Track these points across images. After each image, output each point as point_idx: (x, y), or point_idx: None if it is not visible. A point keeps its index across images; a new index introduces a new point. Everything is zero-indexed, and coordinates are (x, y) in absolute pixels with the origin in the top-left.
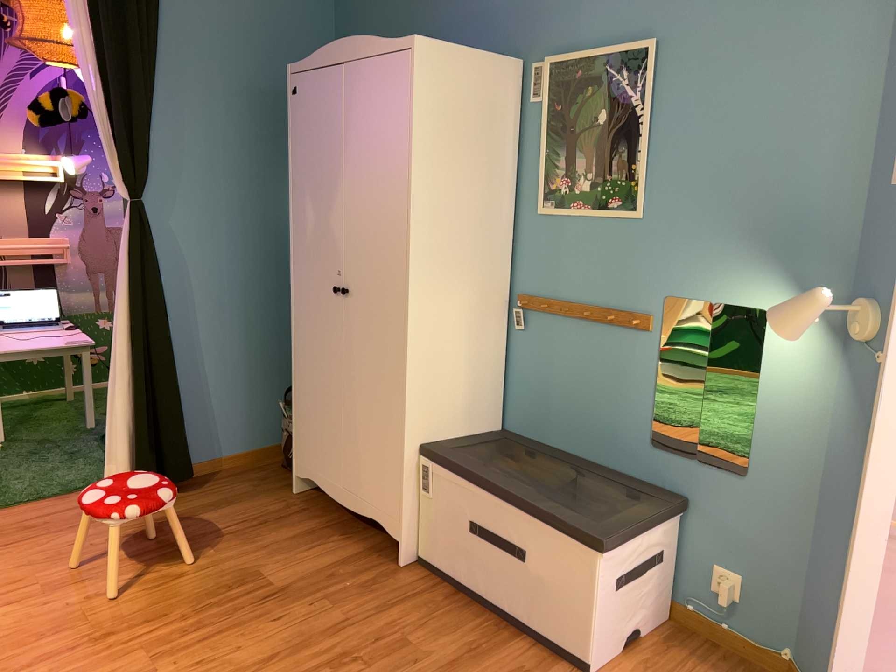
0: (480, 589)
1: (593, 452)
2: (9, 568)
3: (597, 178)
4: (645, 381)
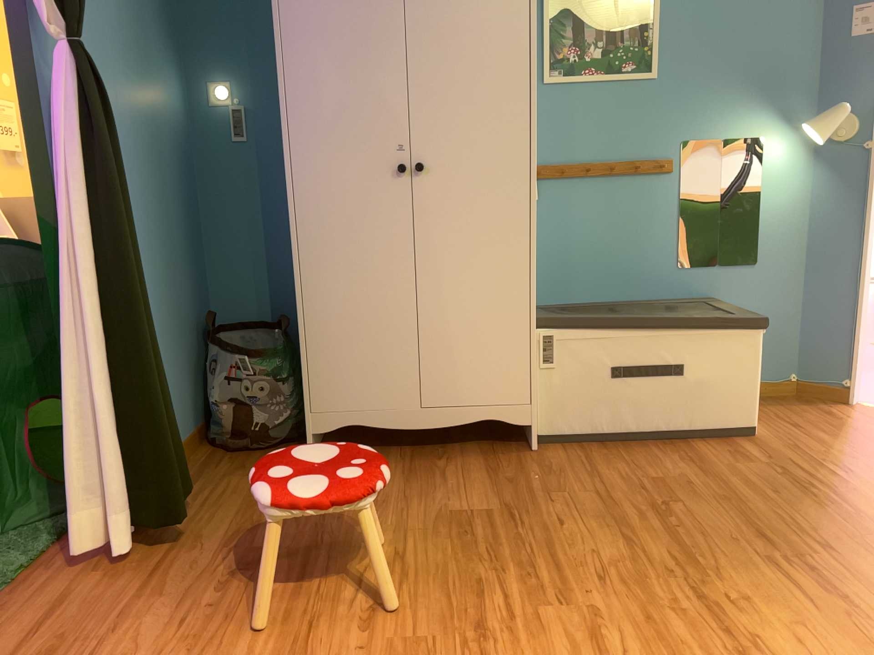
0: (628, 424)
1: (622, 292)
2: None
3: (608, 46)
4: (668, 216)
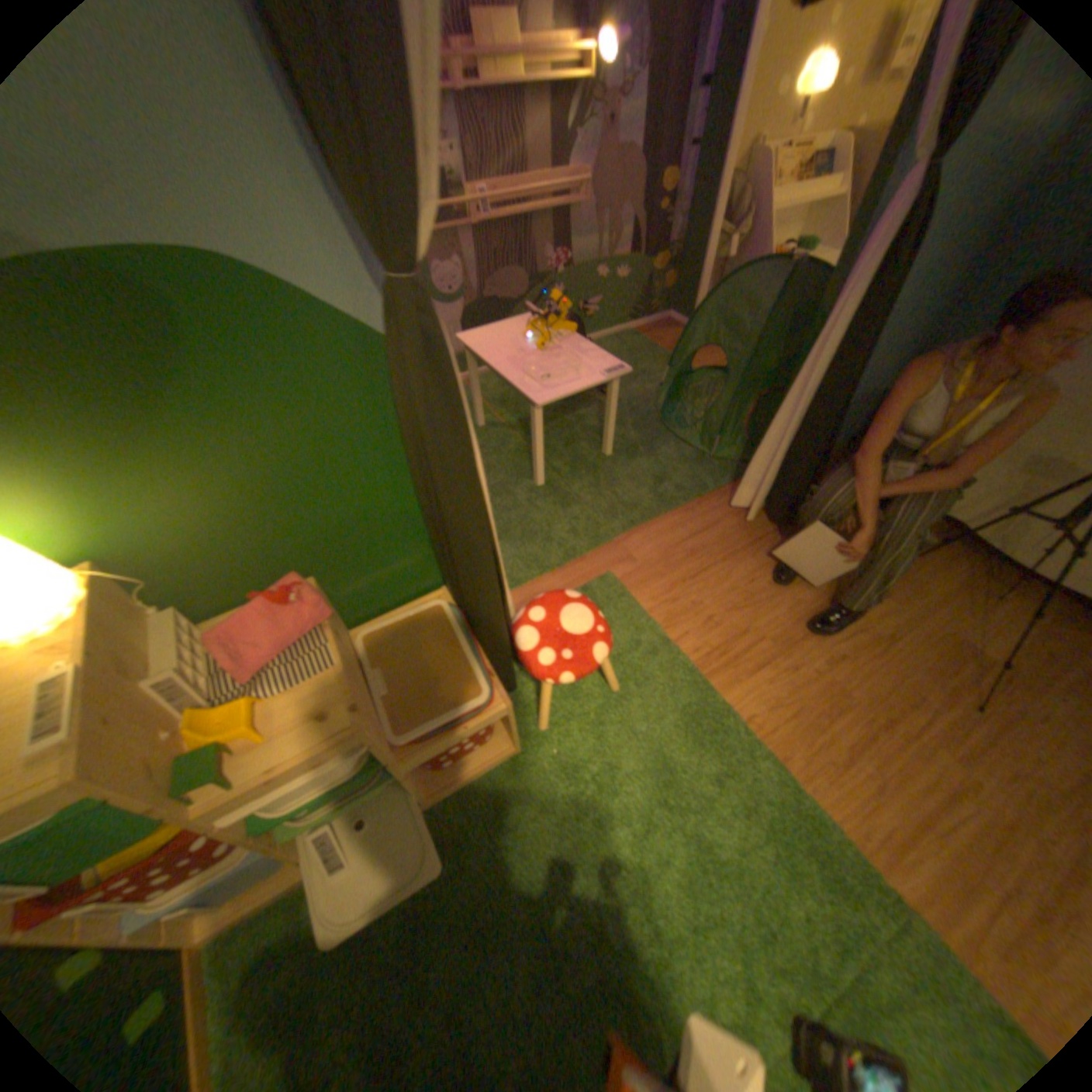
0: None
1: None
2: (723, 613)
3: None
4: None
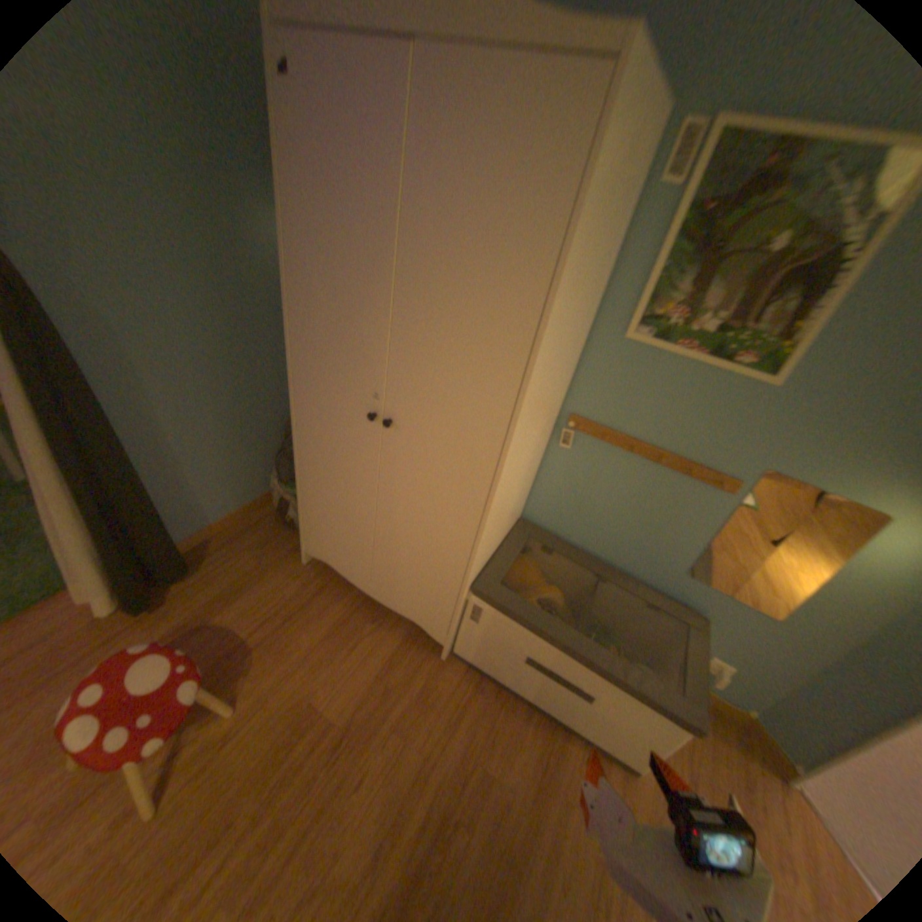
0: (531, 694)
1: (620, 562)
2: None
3: (736, 321)
4: (705, 530)
